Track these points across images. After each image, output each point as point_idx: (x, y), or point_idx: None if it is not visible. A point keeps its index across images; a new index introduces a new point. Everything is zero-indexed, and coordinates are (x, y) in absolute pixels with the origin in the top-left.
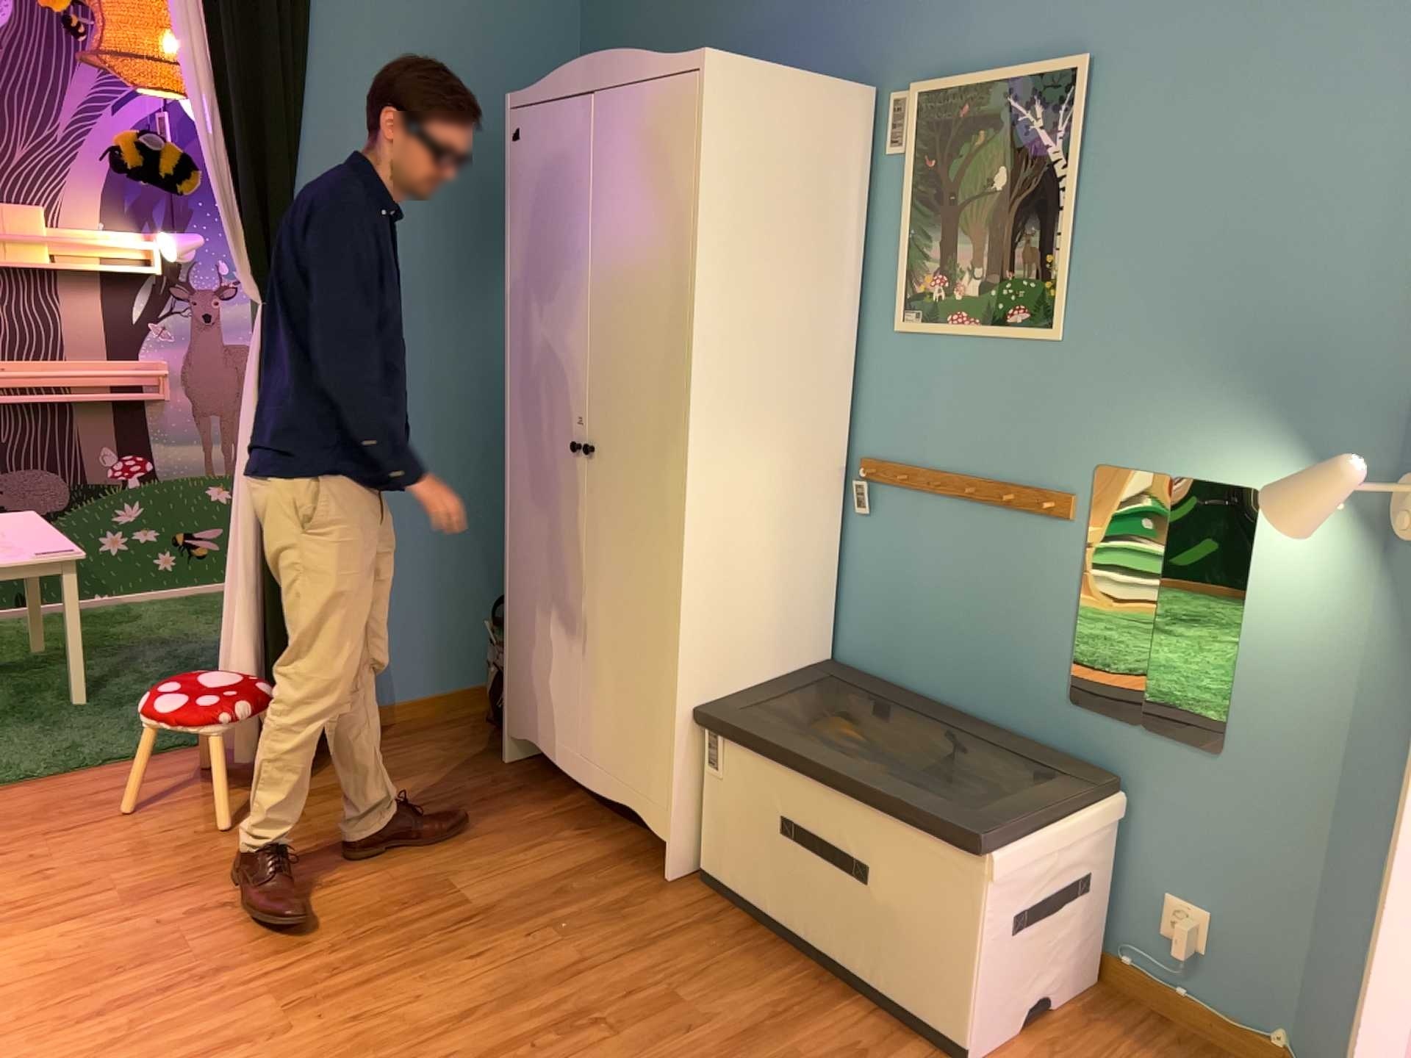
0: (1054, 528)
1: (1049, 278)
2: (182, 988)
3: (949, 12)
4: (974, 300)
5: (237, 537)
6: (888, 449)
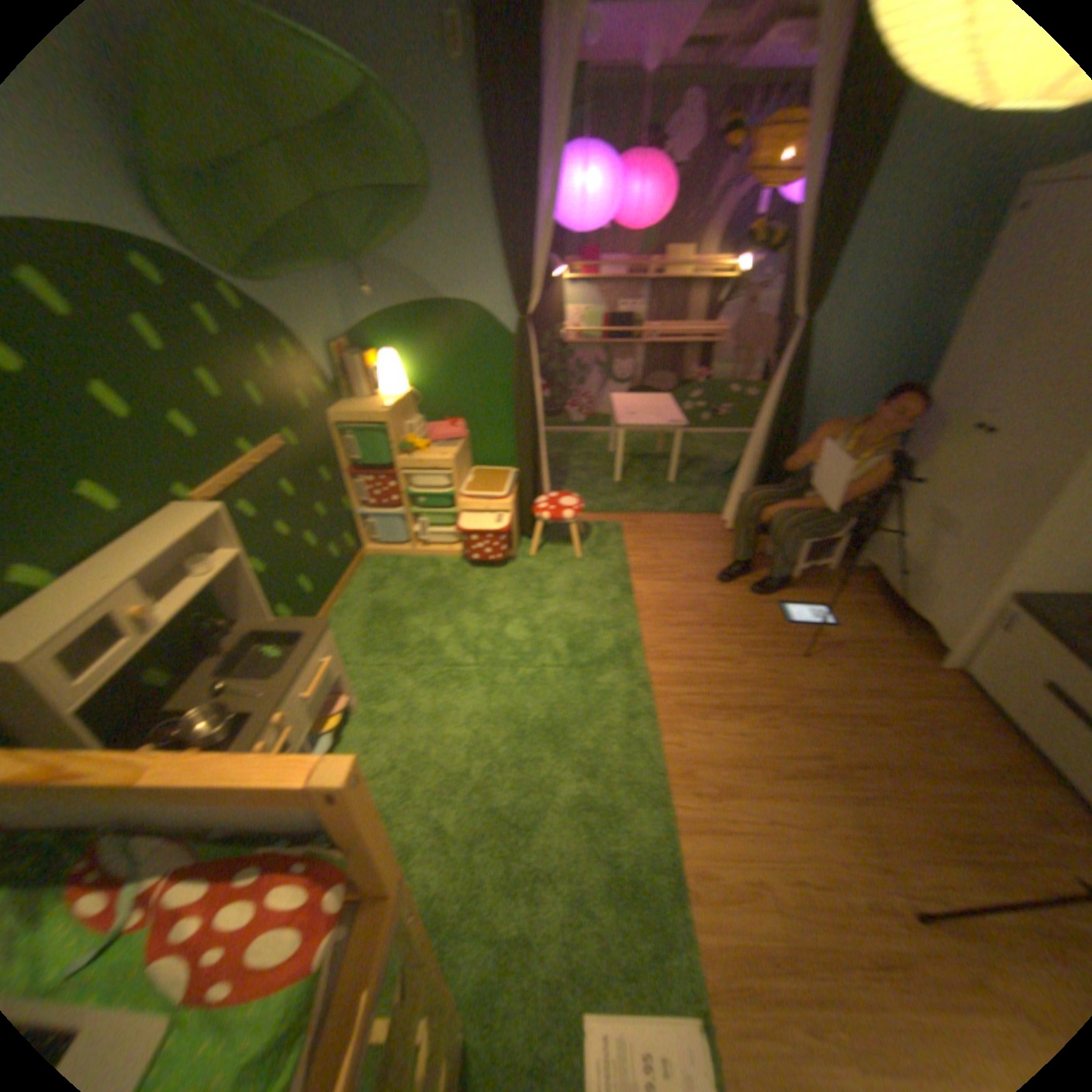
0: None
1: None
2: (705, 627)
3: None
4: None
5: (756, 436)
6: None
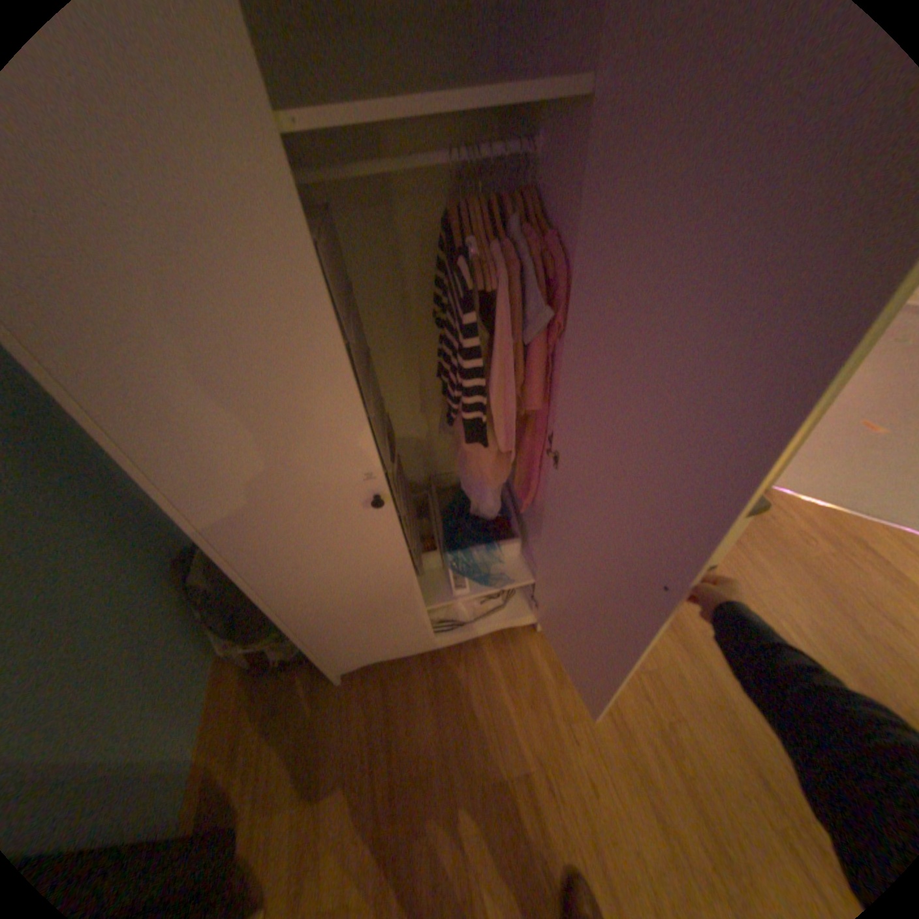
0: None
1: None
2: None
3: None
4: None
5: None
6: None
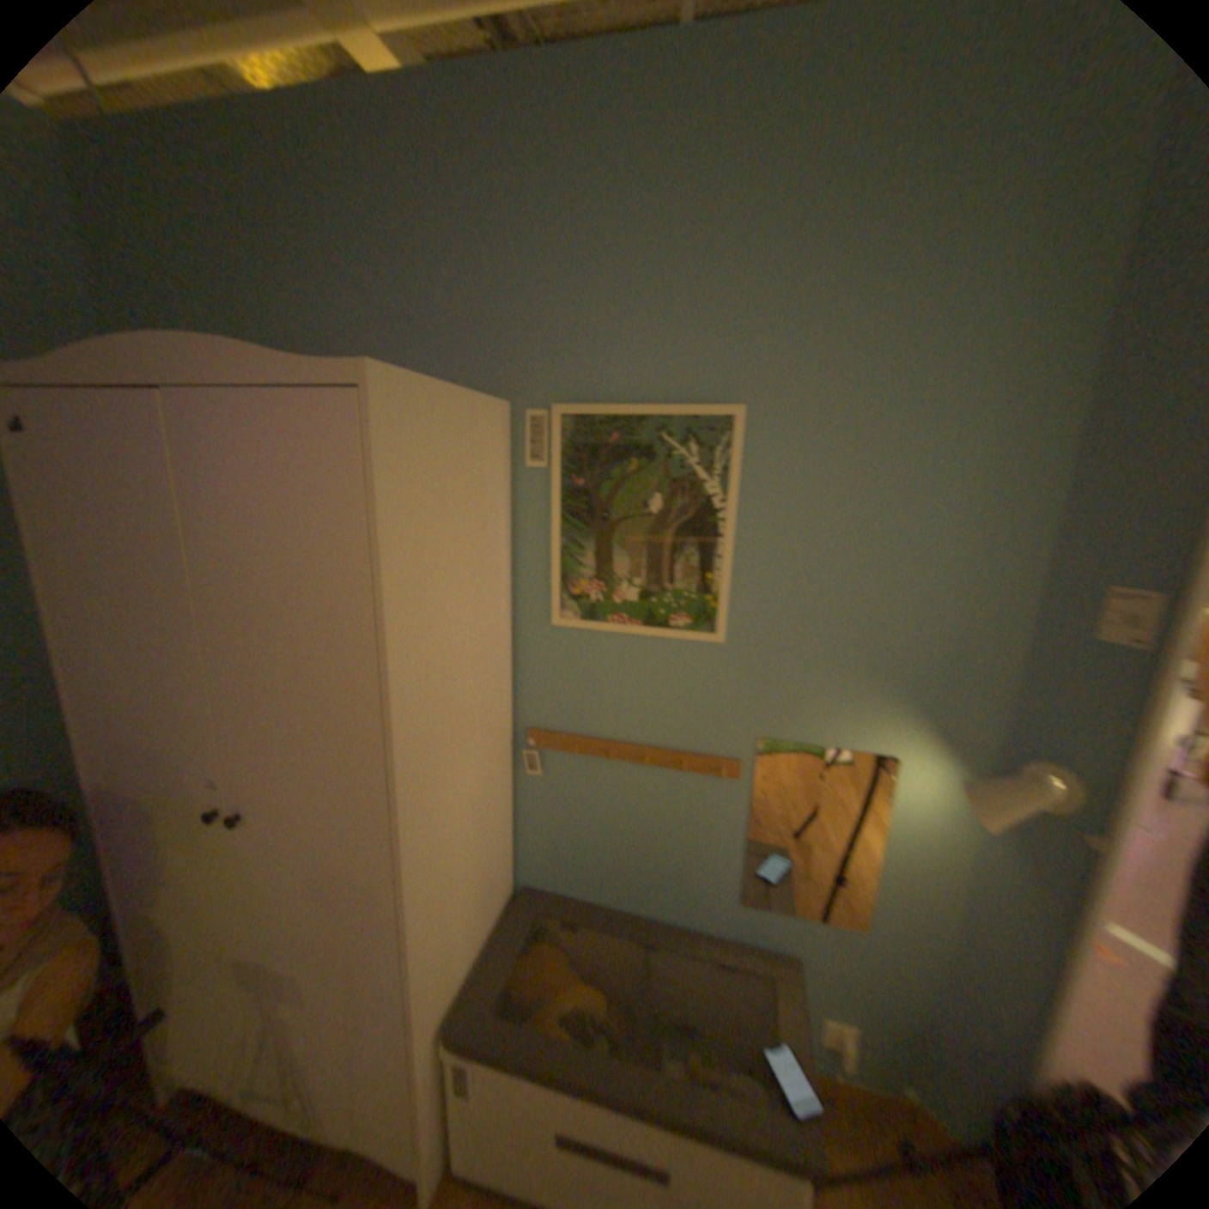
0: (721, 785)
1: (709, 592)
2: None
3: (585, 340)
4: (634, 606)
5: None
6: (551, 722)
